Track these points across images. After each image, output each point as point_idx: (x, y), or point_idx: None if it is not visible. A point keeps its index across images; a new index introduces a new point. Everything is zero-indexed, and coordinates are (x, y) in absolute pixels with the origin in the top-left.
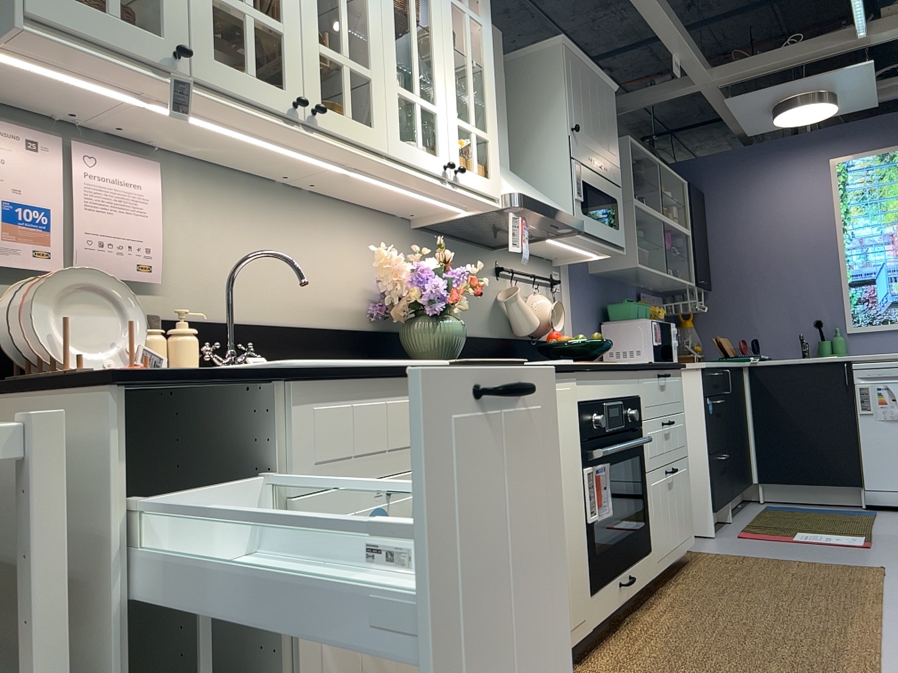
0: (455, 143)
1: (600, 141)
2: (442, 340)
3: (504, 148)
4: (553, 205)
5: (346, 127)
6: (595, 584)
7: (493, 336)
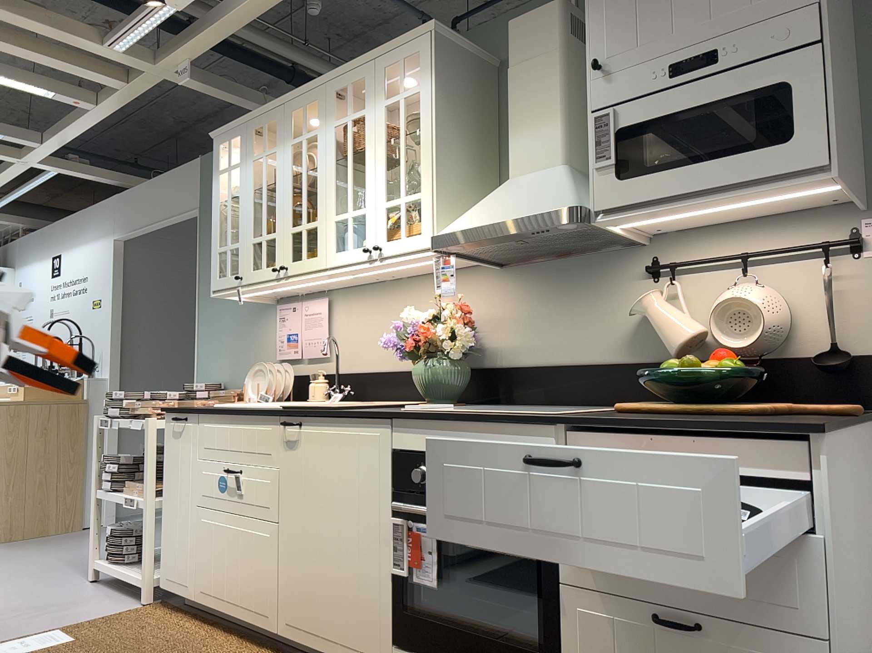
0: (381, 224)
1: (703, 14)
2: (418, 381)
3: (546, 144)
4: (515, 212)
5: (301, 266)
6: (400, 640)
7: (630, 360)
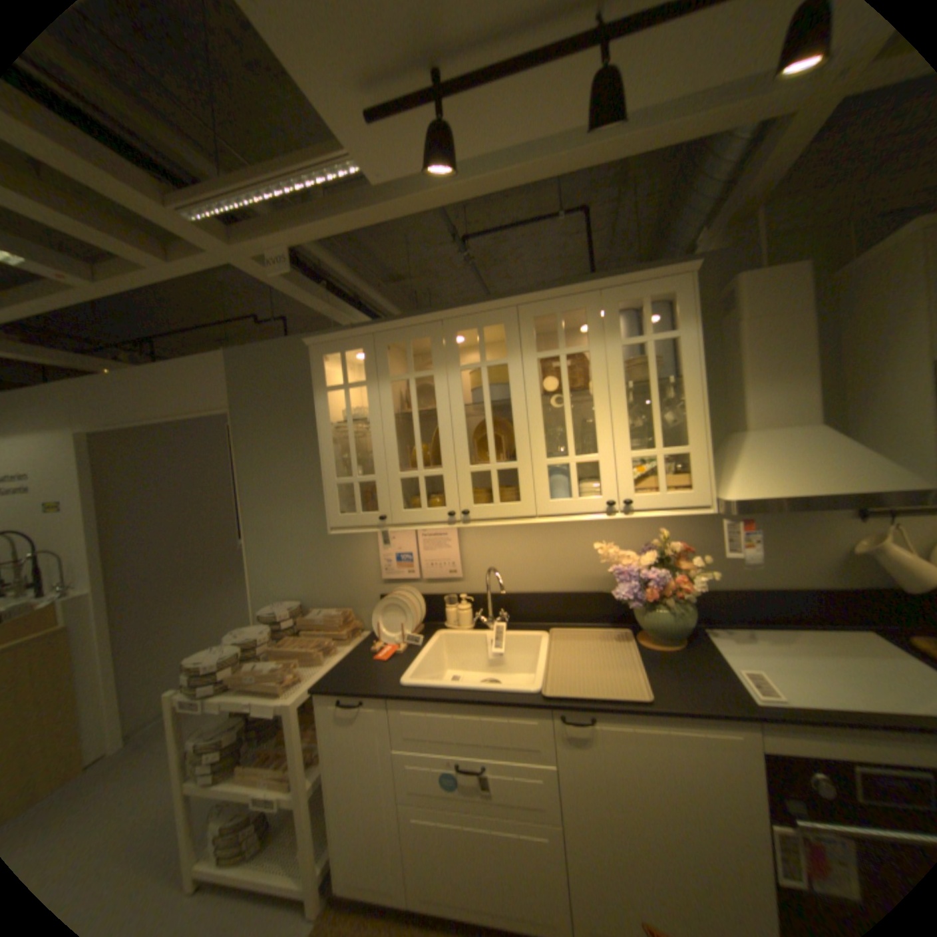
0: (628, 475)
1: None
2: (654, 626)
3: (803, 402)
4: (845, 483)
5: (494, 511)
6: None
7: (841, 588)
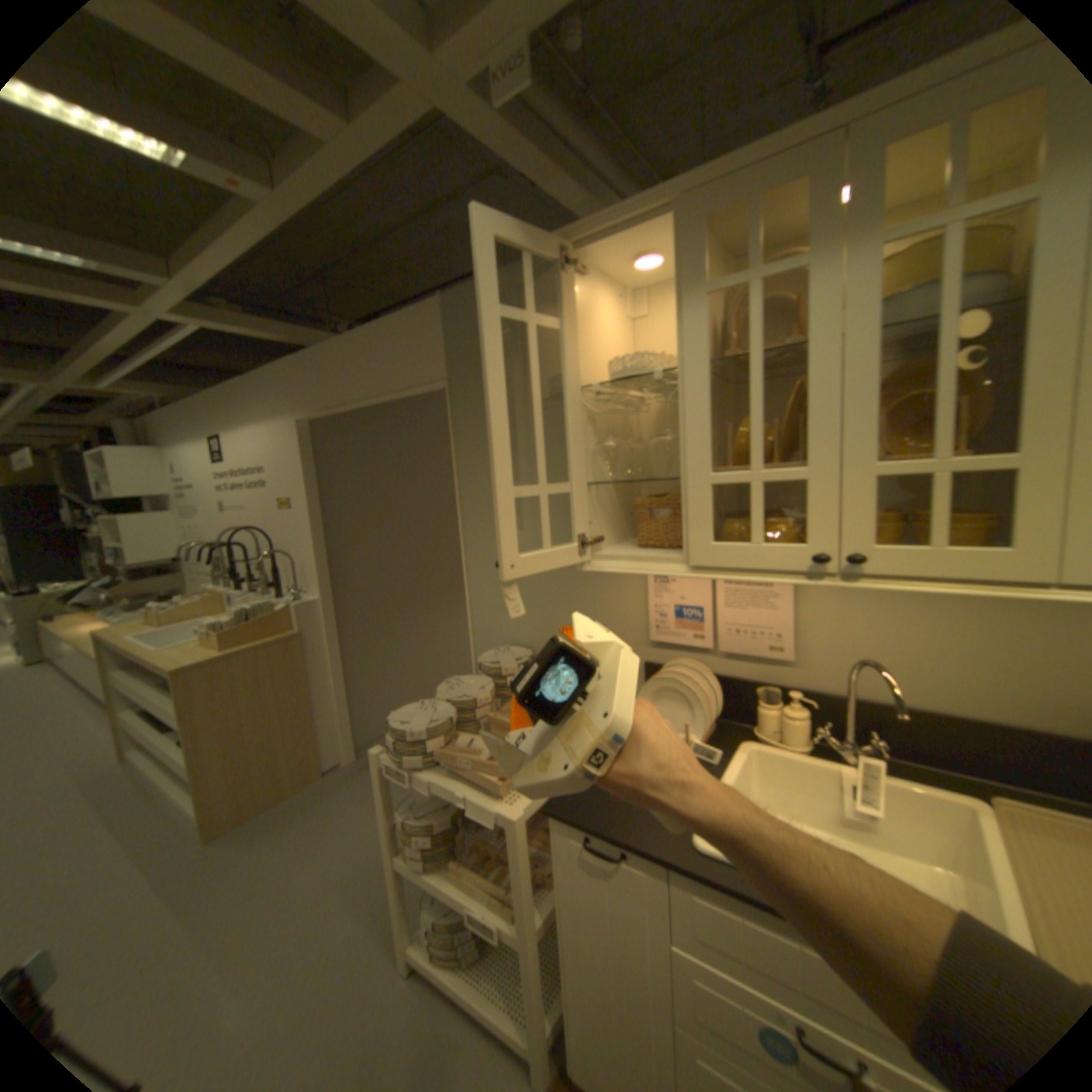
0: None
1: None
2: None
3: None
4: None
5: (929, 563)
6: None
7: None
